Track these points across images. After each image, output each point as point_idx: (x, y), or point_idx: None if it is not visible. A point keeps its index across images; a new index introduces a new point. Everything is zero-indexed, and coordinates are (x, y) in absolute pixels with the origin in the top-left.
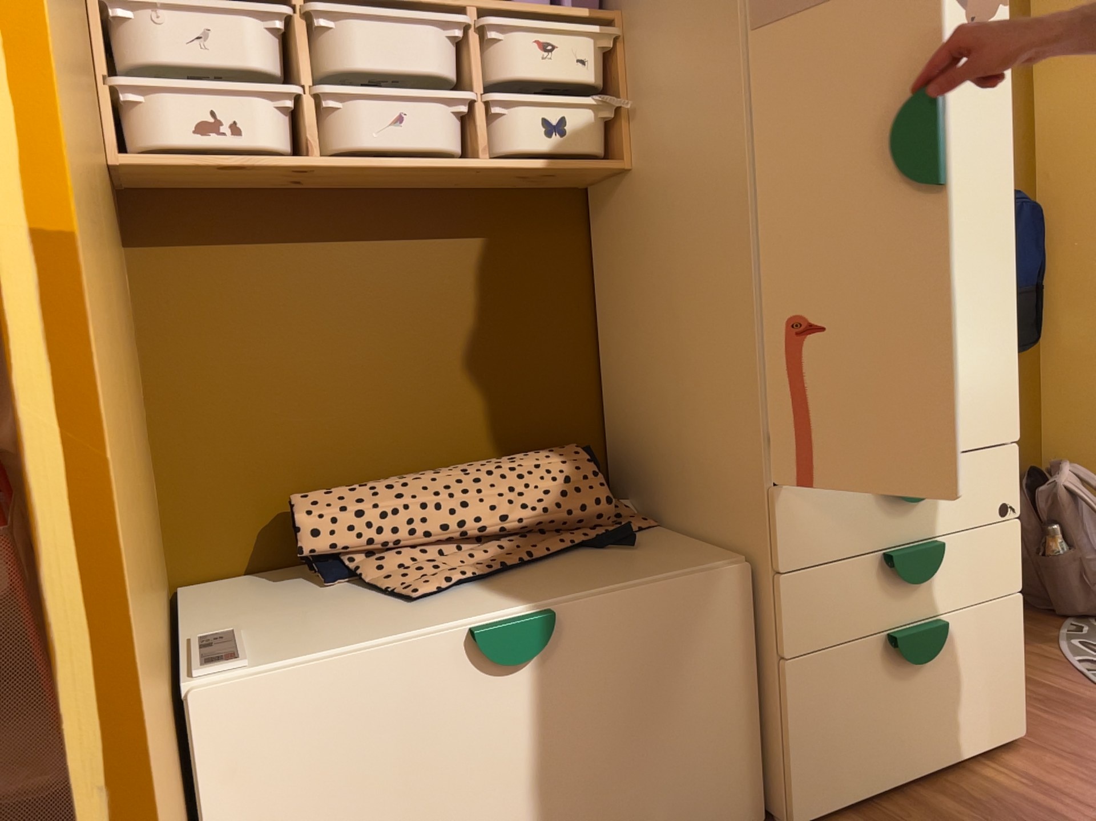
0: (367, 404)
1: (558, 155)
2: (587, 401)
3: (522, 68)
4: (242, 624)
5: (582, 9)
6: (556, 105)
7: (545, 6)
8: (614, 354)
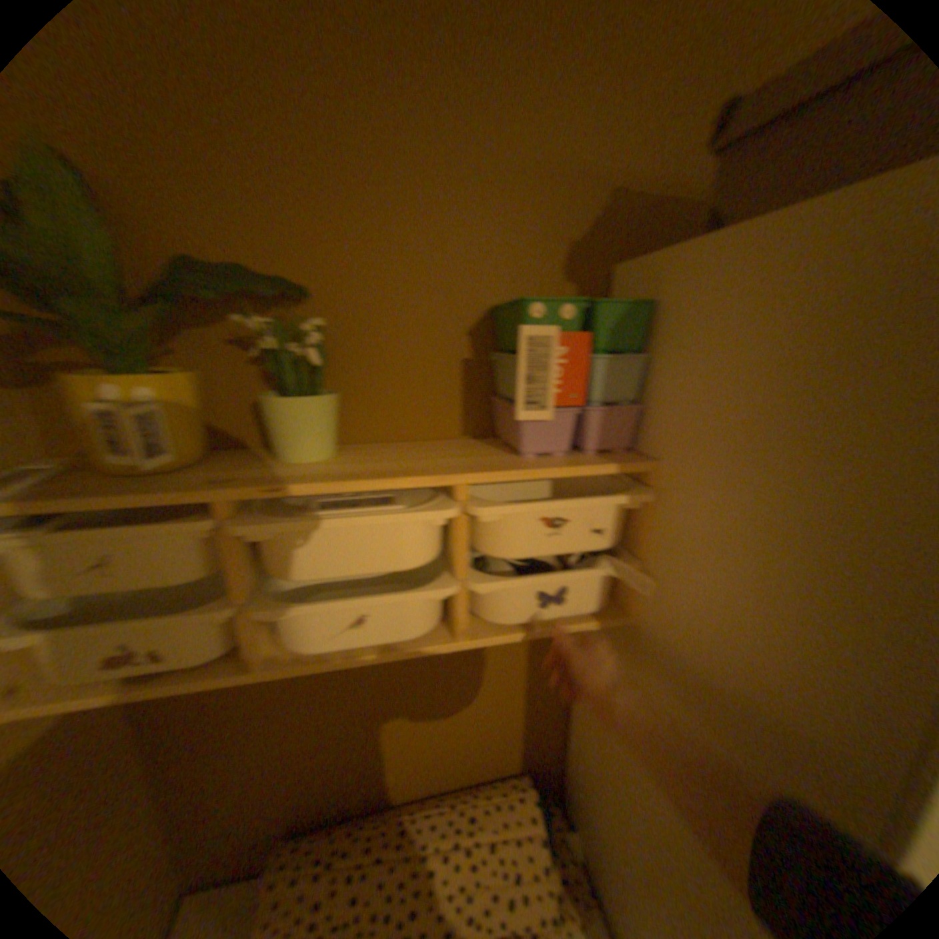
0: (350, 755)
1: (551, 623)
2: (552, 731)
3: (519, 546)
4: None
5: (608, 462)
6: (556, 577)
7: (561, 465)
8: (583, 716)
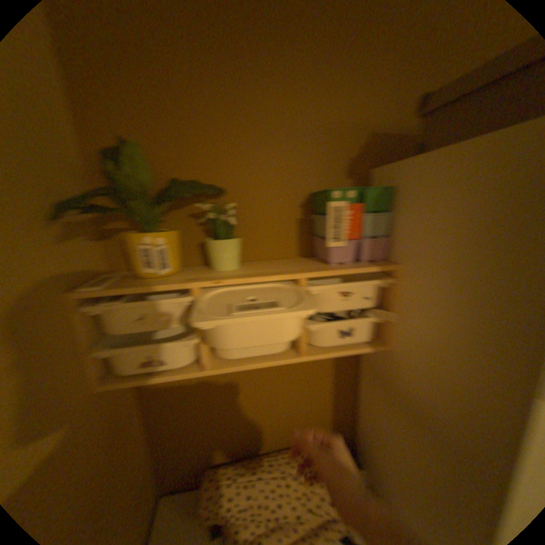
0: (242, 424)
1: (348, 348)
2: (348, 414)
3: (331, 308)
4: None
5: (374, 266)
6: (350, 324)
7: (351, 268)
8: (365, 405)
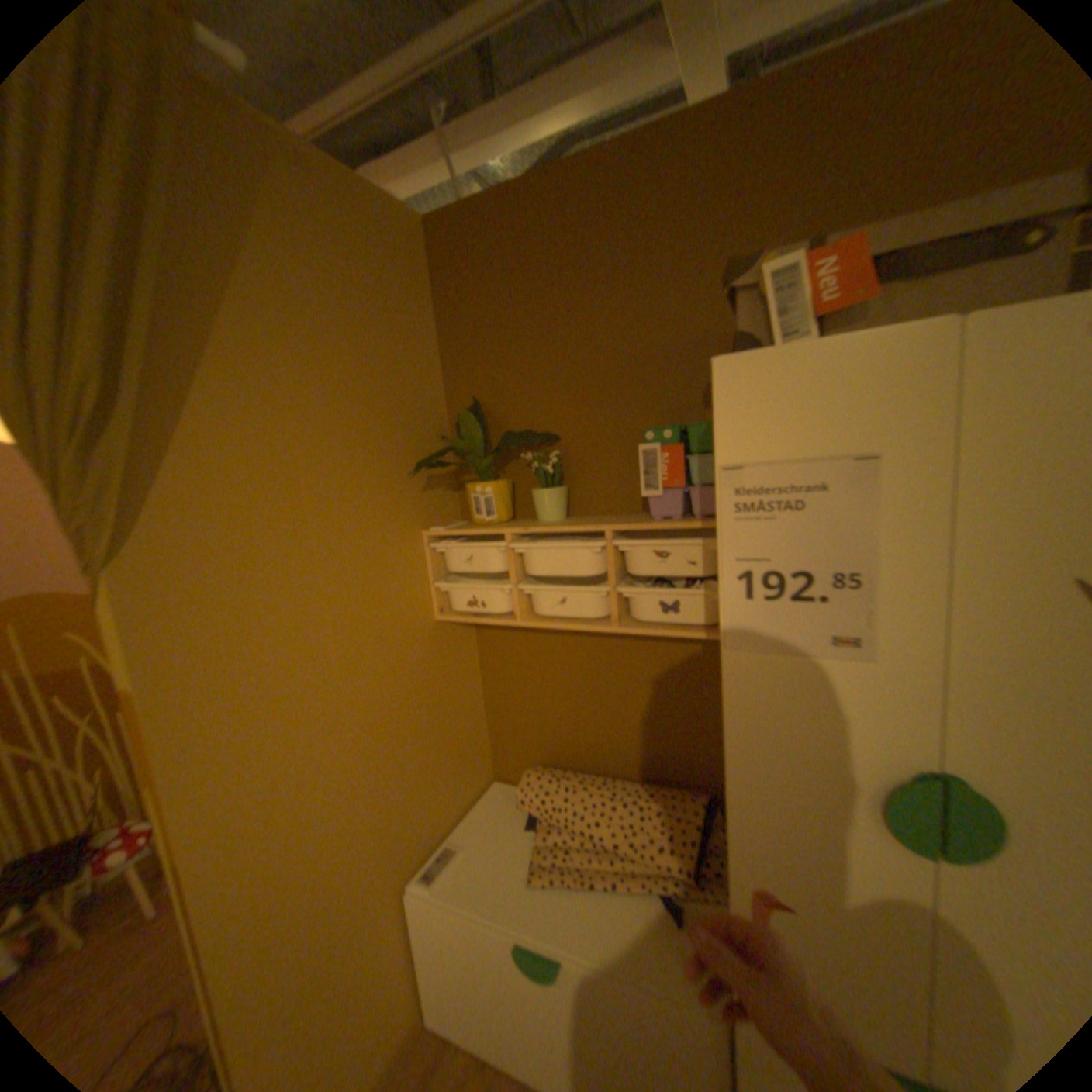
0: (580, 724)
1: (670, 627)
2: None
3: (640, 569)
4: (470, 842)
5: (695, 521)
6: (667, 594)
7: (664, 522)
8: None
